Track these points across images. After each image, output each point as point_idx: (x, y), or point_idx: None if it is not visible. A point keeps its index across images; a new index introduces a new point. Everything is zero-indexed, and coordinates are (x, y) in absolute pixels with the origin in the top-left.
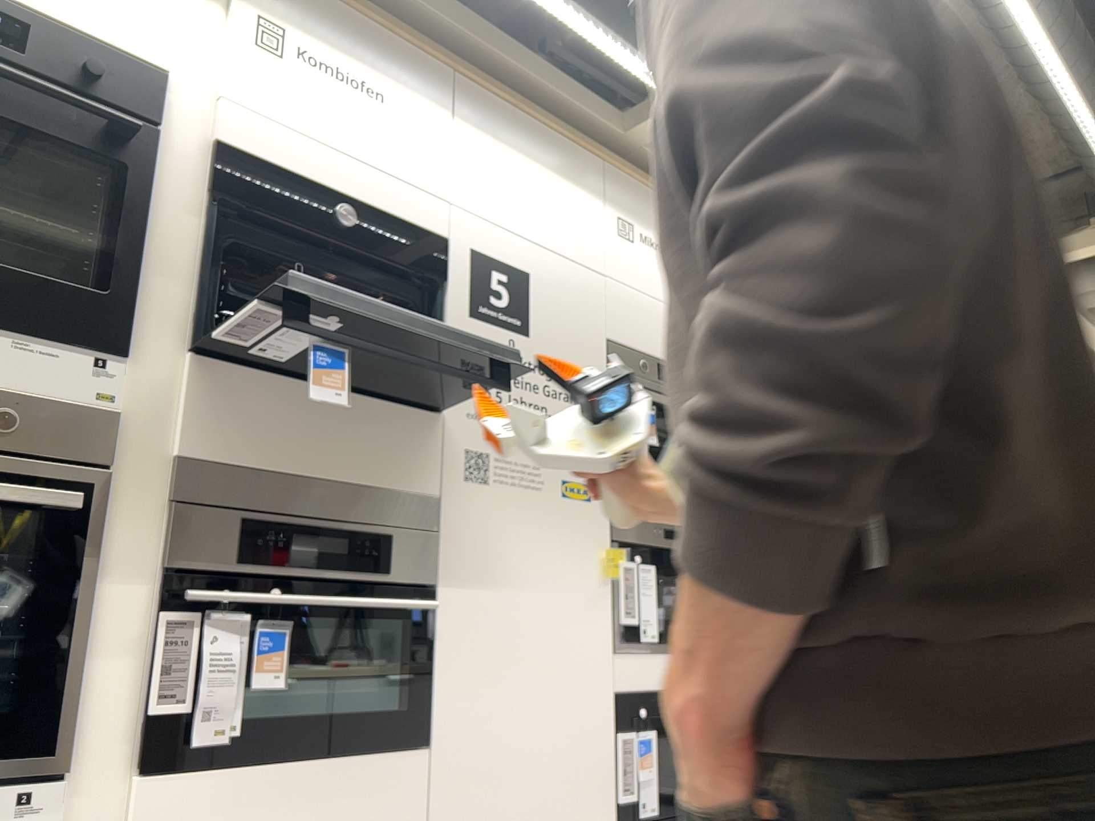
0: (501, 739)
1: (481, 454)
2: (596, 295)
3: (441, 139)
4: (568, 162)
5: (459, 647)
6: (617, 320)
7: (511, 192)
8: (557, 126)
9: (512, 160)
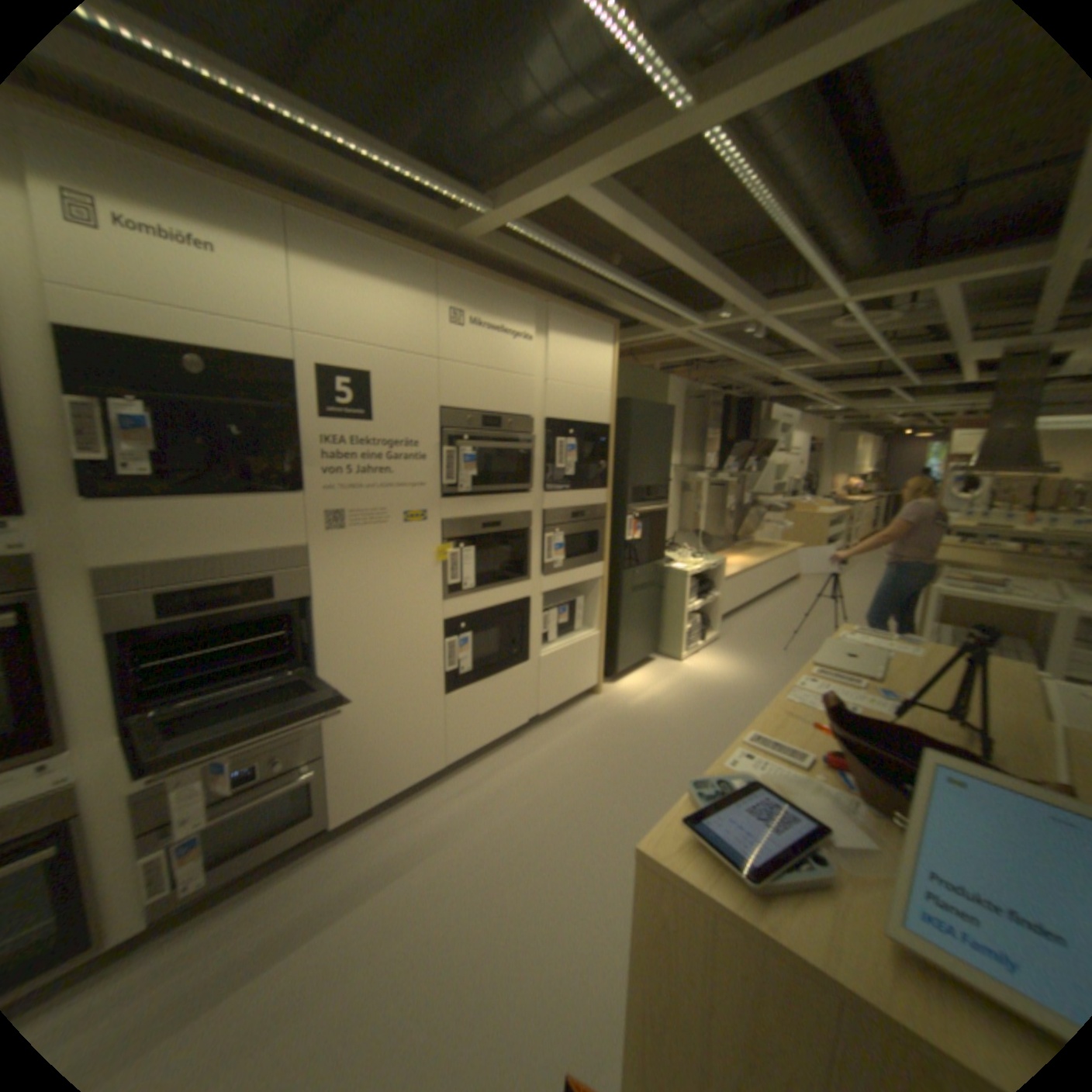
0: (362, 662)
1: (335, 512)
2: (427, 379)
3: (273, 277)
4: (400, 271)
5: (329, 625)
6: (446, 393)
7: (347, 311)
8: (387, 240)
9: (346, 282)
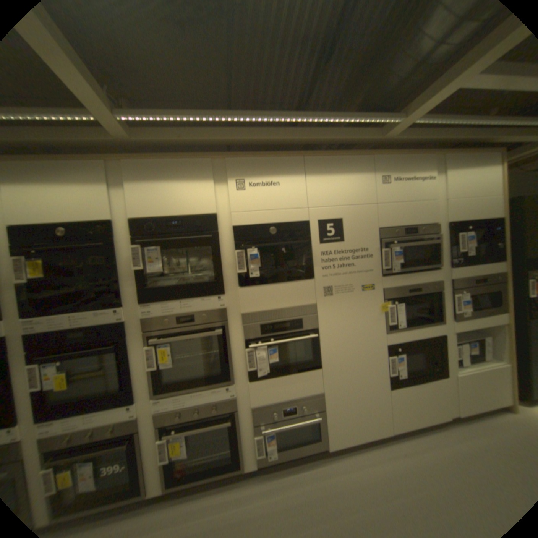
0: (344, 364)
1: (329, 286)
2: (372, 214)
3: (301, 186)
4: (355, 165)
5: (328, 342)
6: (383, 219)
7: (331, 192)
8: (348, 153)
9: (330, 179)
